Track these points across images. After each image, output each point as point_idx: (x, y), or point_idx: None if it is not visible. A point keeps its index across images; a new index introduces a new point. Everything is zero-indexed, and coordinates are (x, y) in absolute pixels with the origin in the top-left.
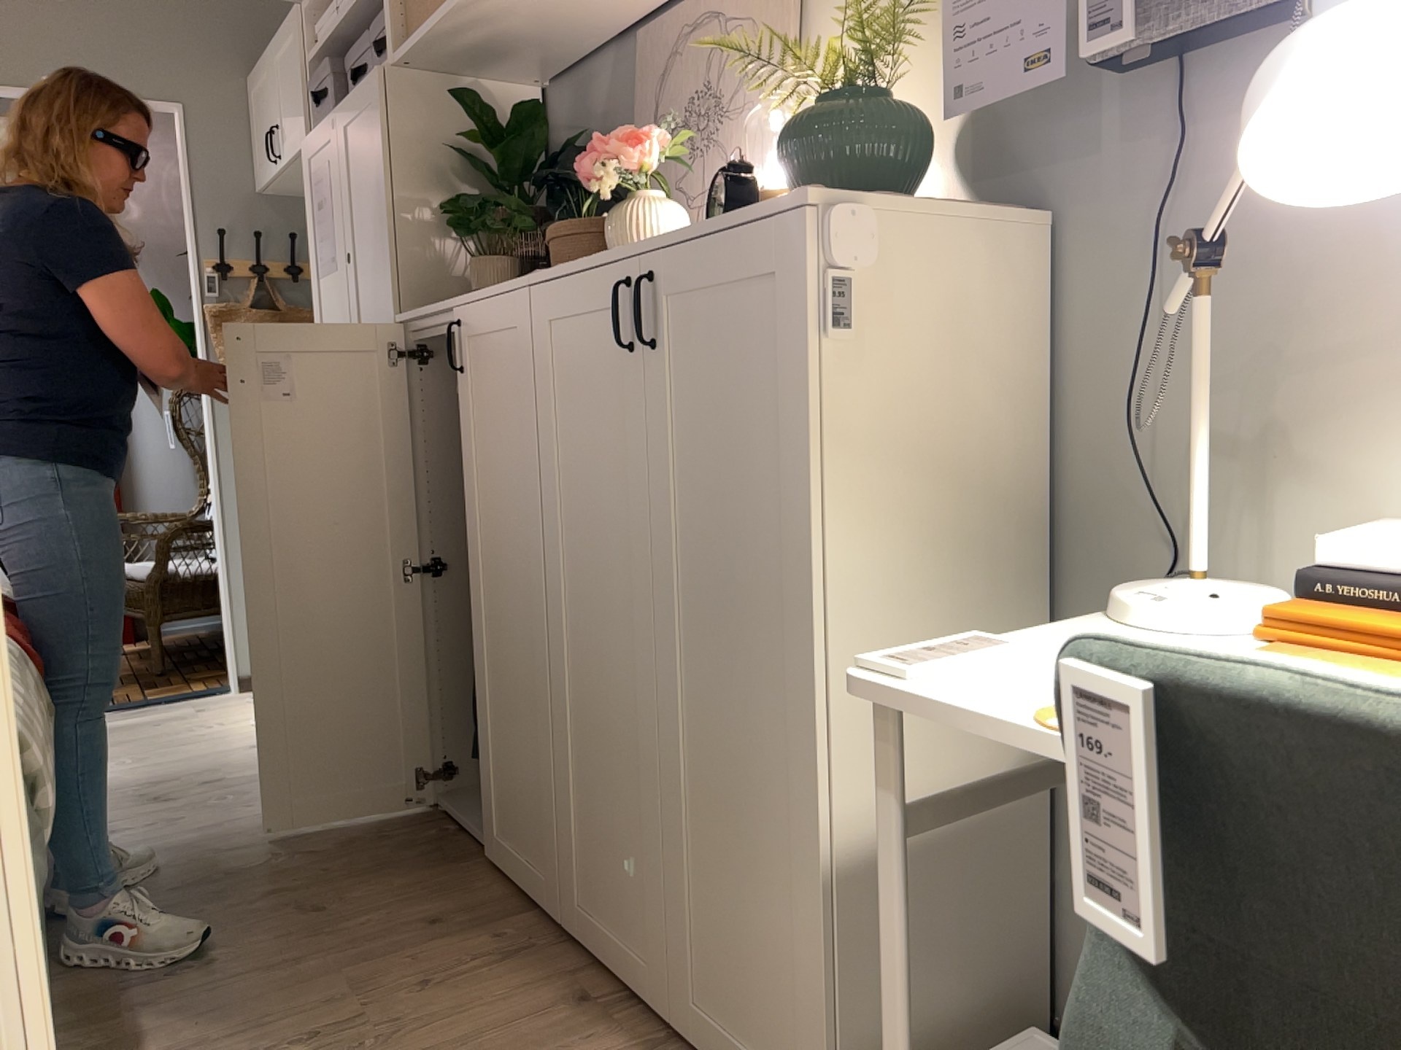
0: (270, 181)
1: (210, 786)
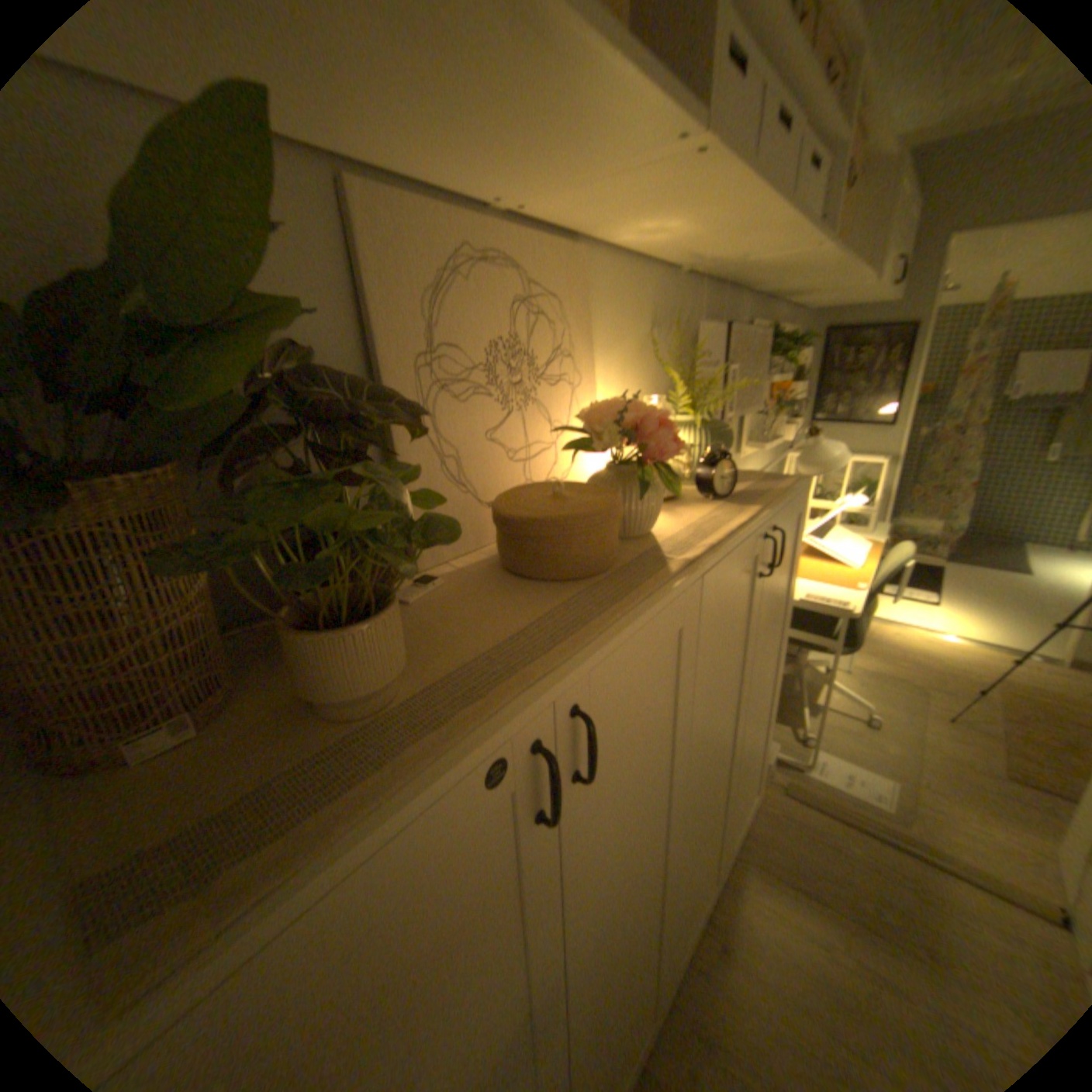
0: None
1: None
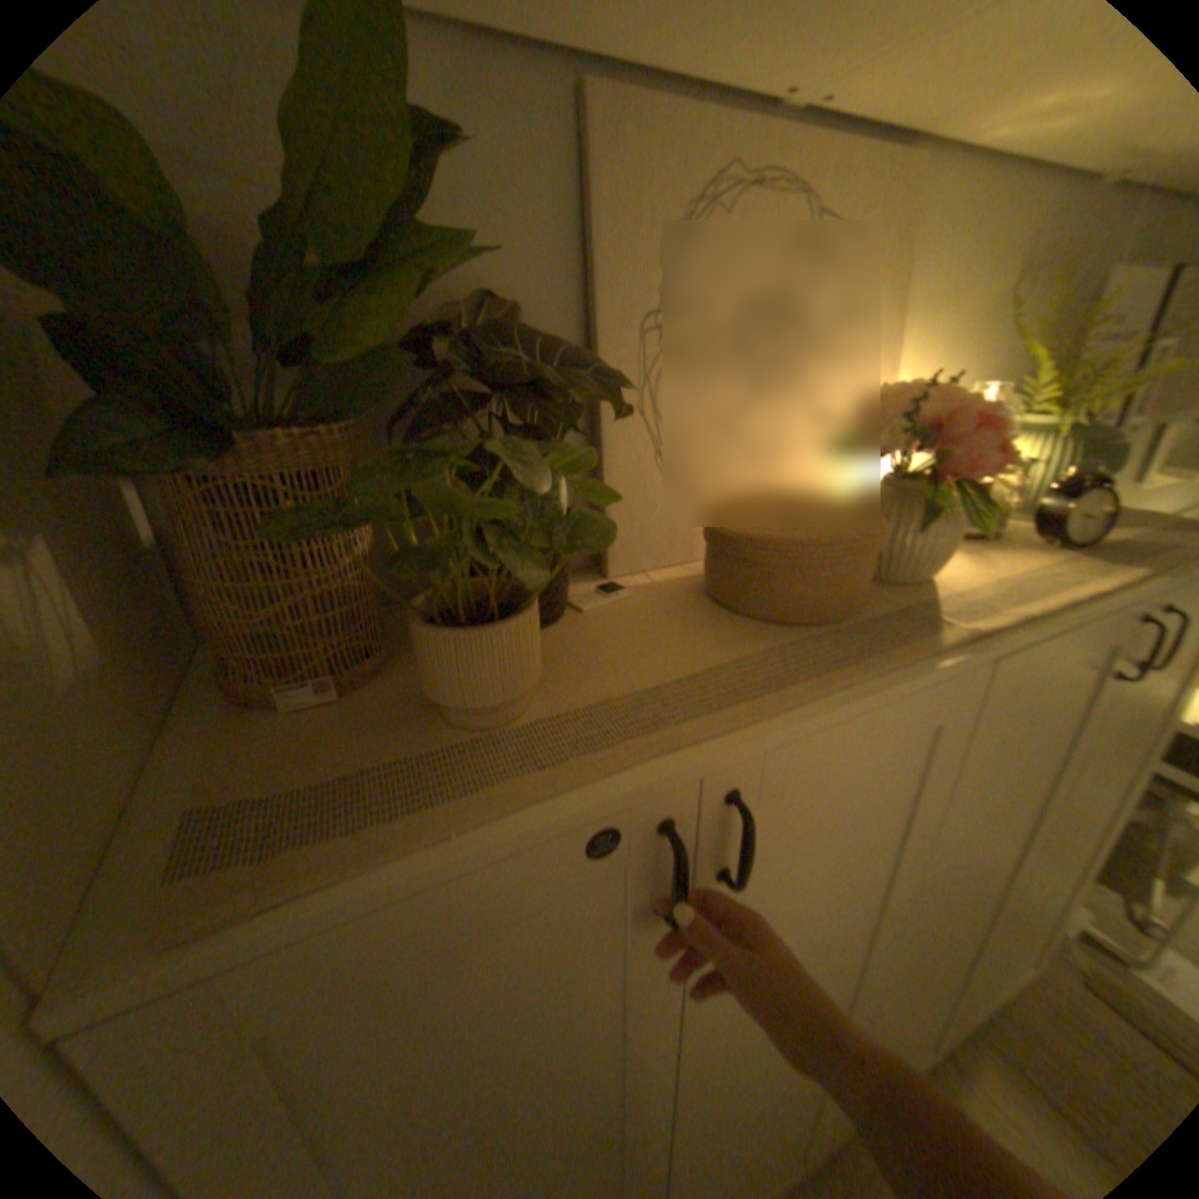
0: None
1: None
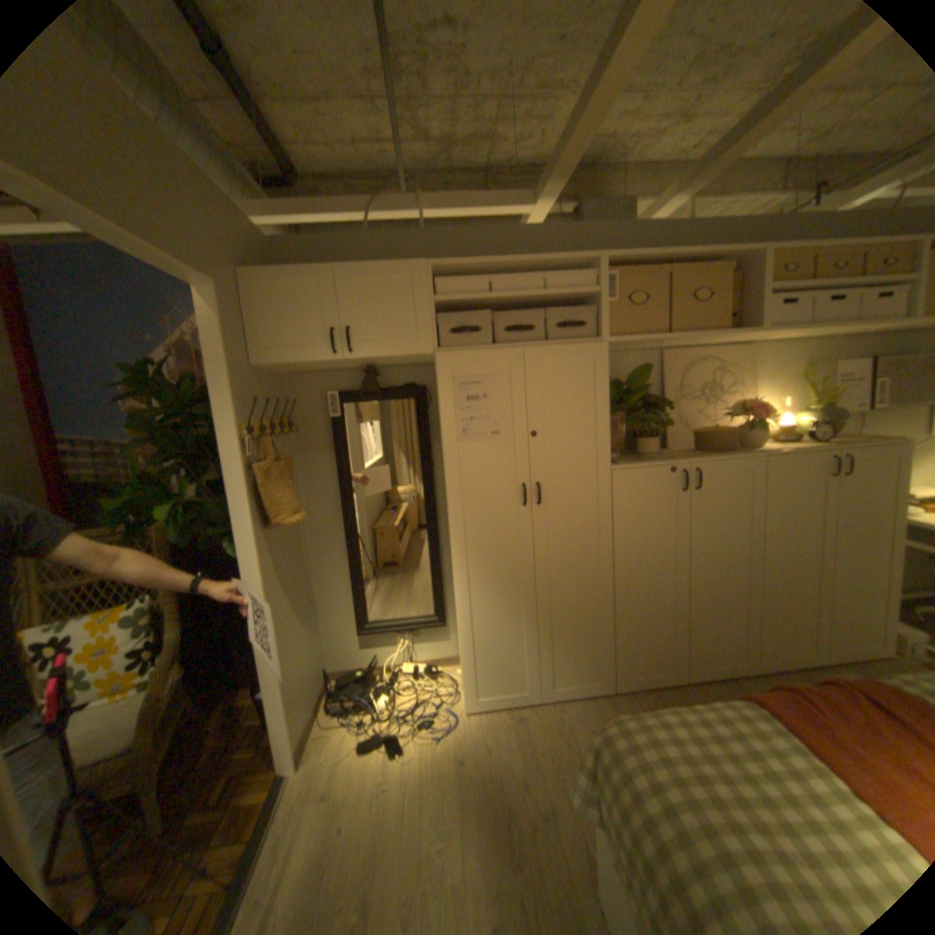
0: (302, 363)
1: (536, 788)
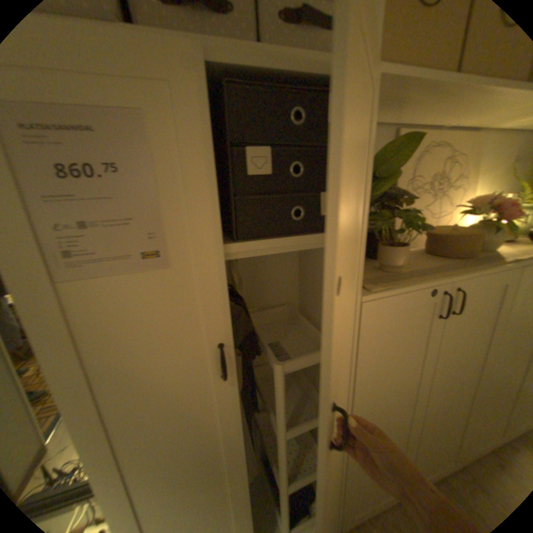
0: None
1: None
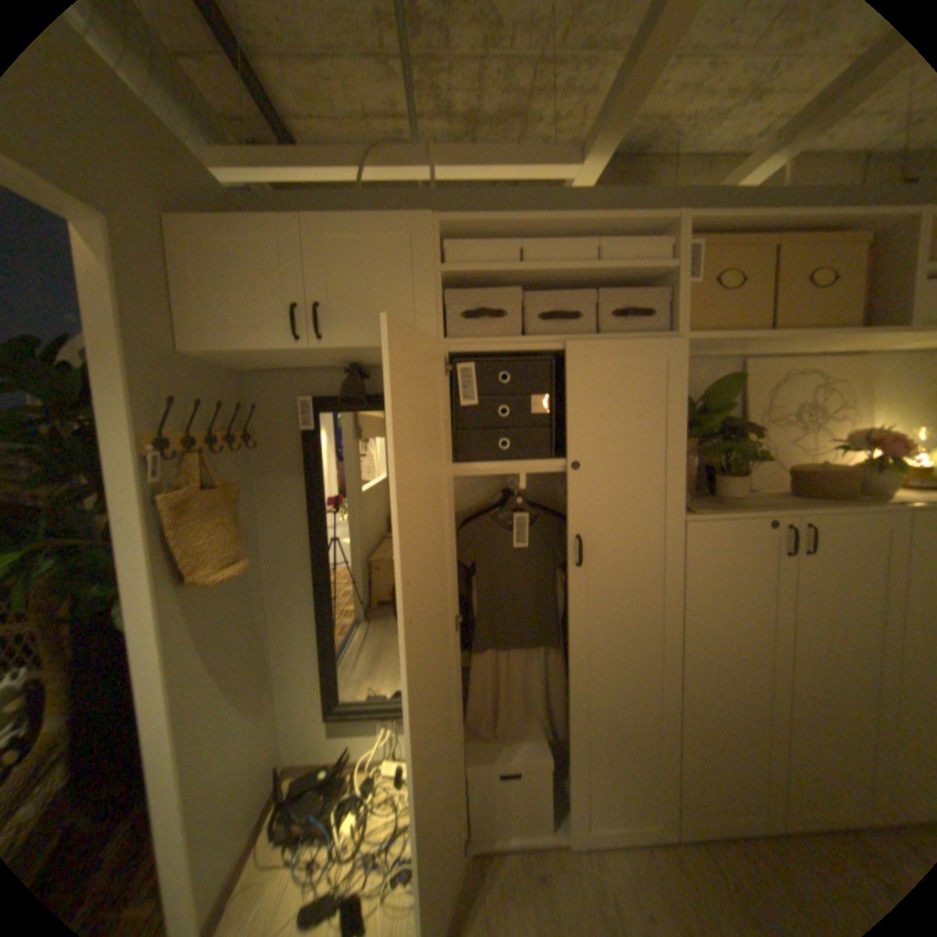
0: (250, 351)
1: None
